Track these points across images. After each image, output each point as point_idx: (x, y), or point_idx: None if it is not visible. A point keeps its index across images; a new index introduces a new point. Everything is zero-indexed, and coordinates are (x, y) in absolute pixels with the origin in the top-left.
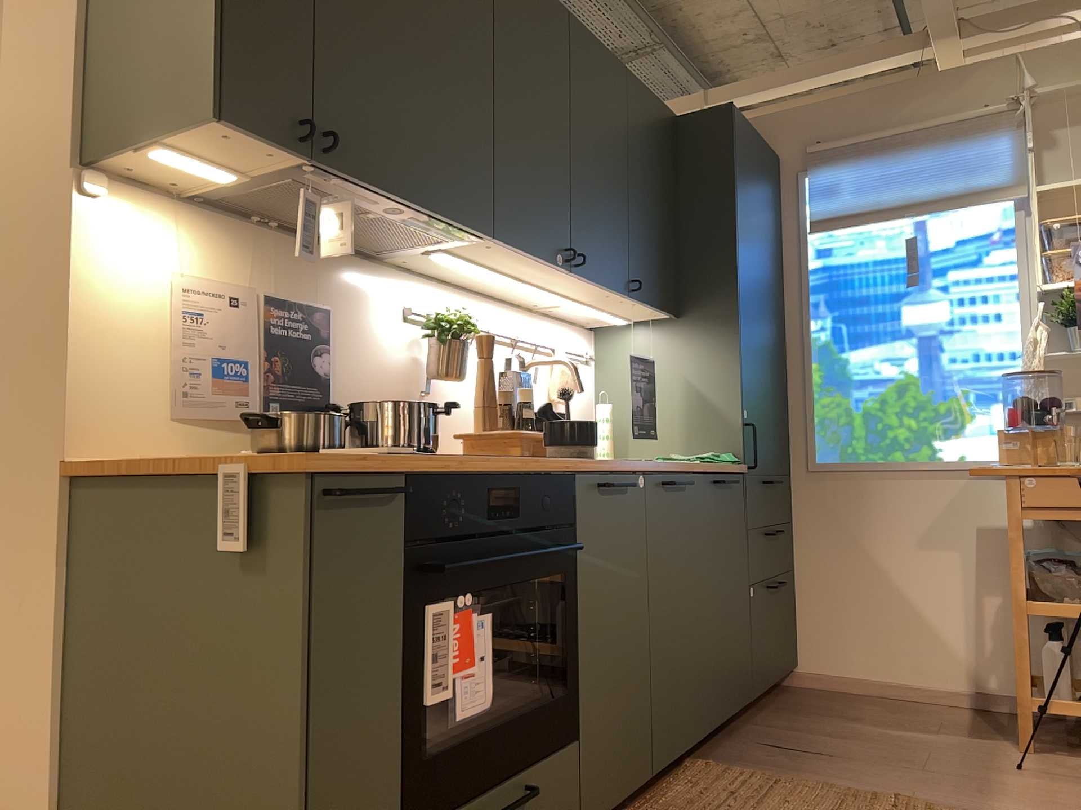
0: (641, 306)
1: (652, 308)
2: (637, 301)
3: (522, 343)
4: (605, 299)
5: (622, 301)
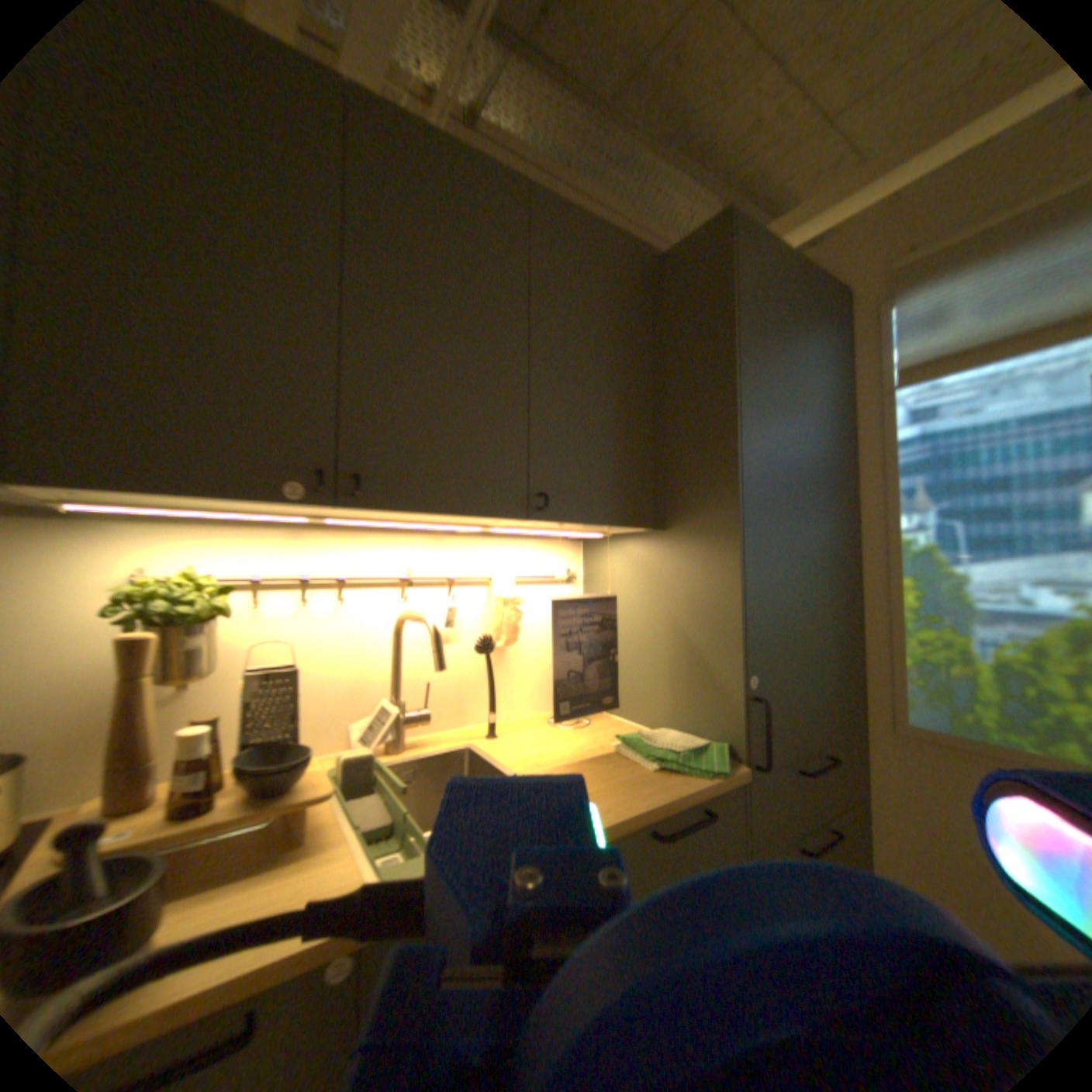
0: (578, 525)
1: (599, 526)
2: (557, 522)
3: (424, 579)
4: (504, 523)
5: (535, 523)
